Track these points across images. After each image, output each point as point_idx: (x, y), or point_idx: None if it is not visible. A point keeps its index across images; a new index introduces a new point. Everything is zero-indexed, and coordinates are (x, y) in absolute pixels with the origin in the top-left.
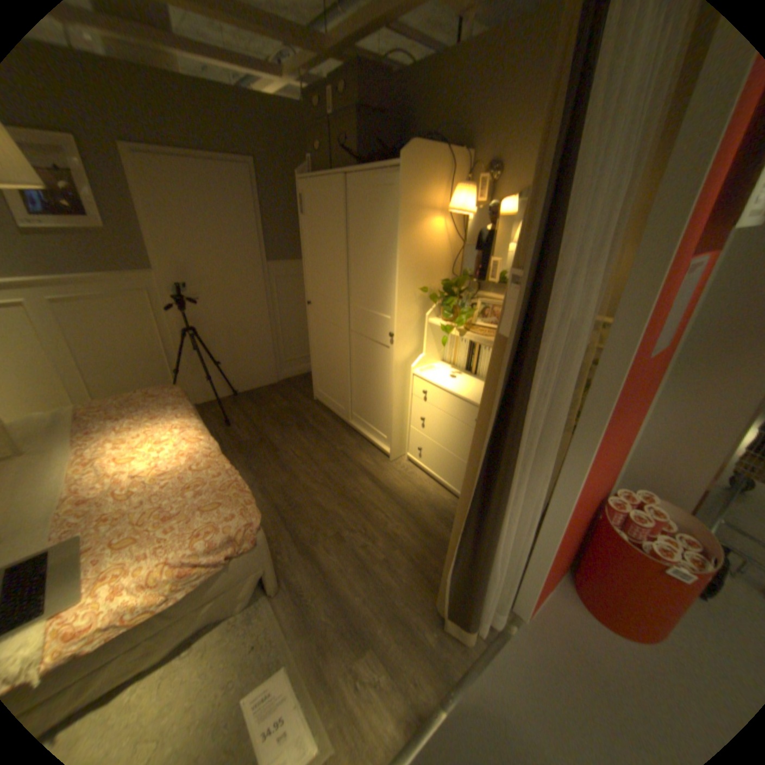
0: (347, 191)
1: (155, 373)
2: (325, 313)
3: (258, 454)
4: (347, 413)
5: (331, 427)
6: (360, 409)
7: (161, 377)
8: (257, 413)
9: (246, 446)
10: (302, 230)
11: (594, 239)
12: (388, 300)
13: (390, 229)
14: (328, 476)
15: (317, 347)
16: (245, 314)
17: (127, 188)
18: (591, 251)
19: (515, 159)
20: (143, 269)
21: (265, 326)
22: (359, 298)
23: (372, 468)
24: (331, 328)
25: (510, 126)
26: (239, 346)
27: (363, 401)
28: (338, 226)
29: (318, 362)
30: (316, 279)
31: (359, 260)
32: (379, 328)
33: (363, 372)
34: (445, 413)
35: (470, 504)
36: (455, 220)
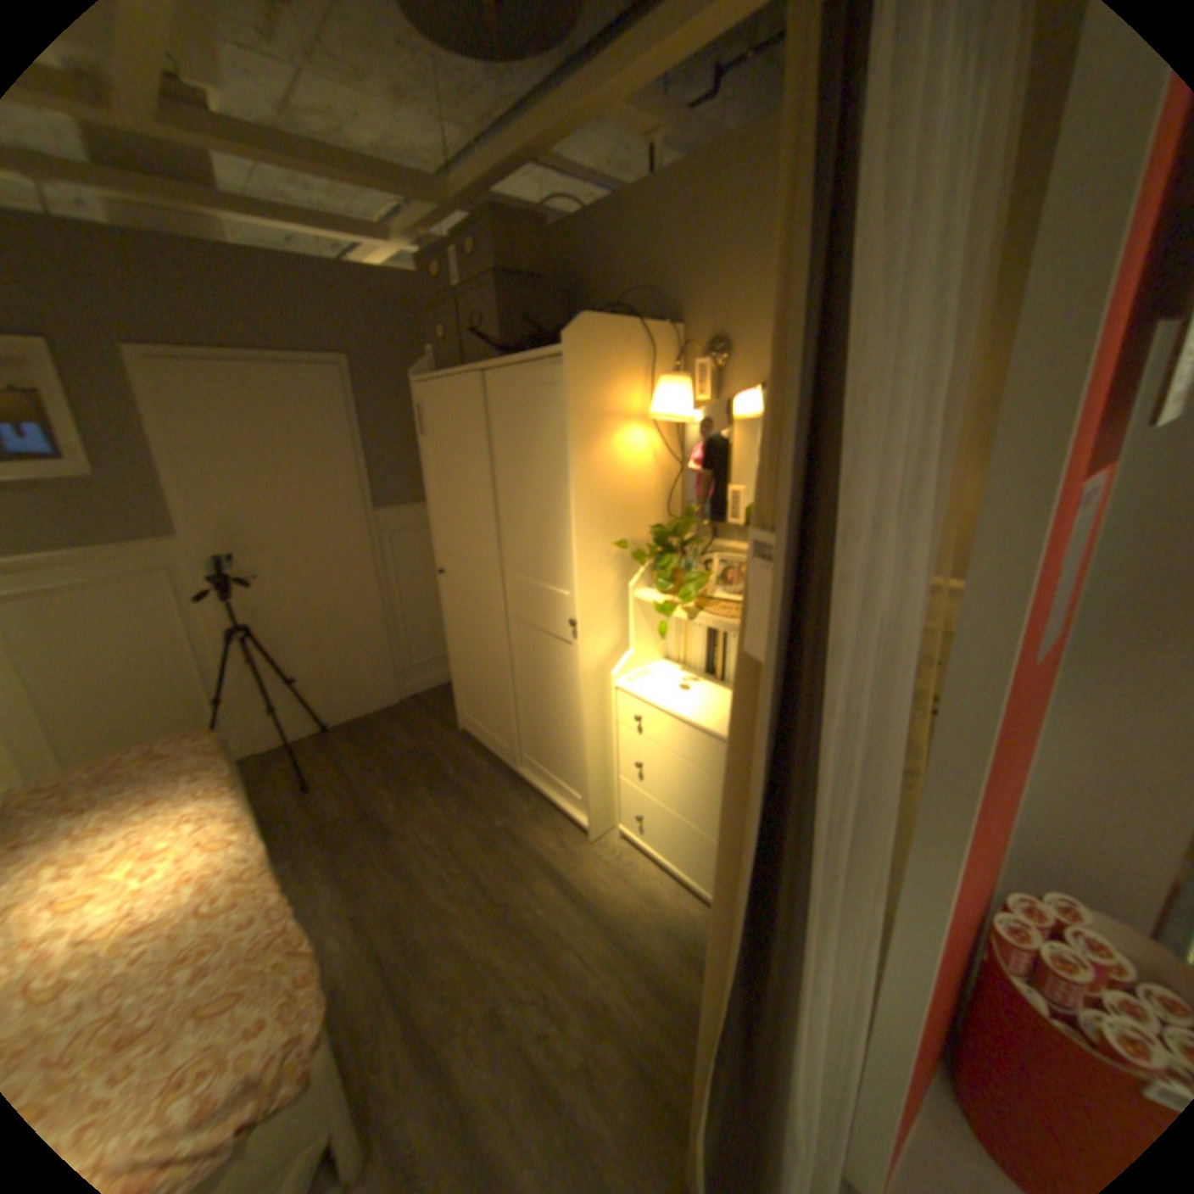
0: (486, 396)
1: (177, 707)
2: (465, 588)
3: (350, 846)
4: (511, 755)
5: (485, 782)
6: (532, 748)
7: (187, 714)
8: (356, 764)
9: (331, 833)
10: (422, 458)
11: (901, 465)
12: (562, 565)
13: (556, 452)
14: (476, 883)
15: (456, 643)
16: (336, 595)
17: (131, 411)
18: (897, 486)
19: (747, 335)
20: (158, 537)
21: (372, 612)
22: (517, 563)
23: (556, 860)
24: (476, 611)
25: (734, 287)
26: (327, 649)
27: (536, 734)
28: (476, 450)
29: (459, 668)
30: (448, 534)
31: (512, 502)
32: (552, 611)
33: (533, 685)
34: (676, 755)
35: (727, 988)
36: (663, 432)
